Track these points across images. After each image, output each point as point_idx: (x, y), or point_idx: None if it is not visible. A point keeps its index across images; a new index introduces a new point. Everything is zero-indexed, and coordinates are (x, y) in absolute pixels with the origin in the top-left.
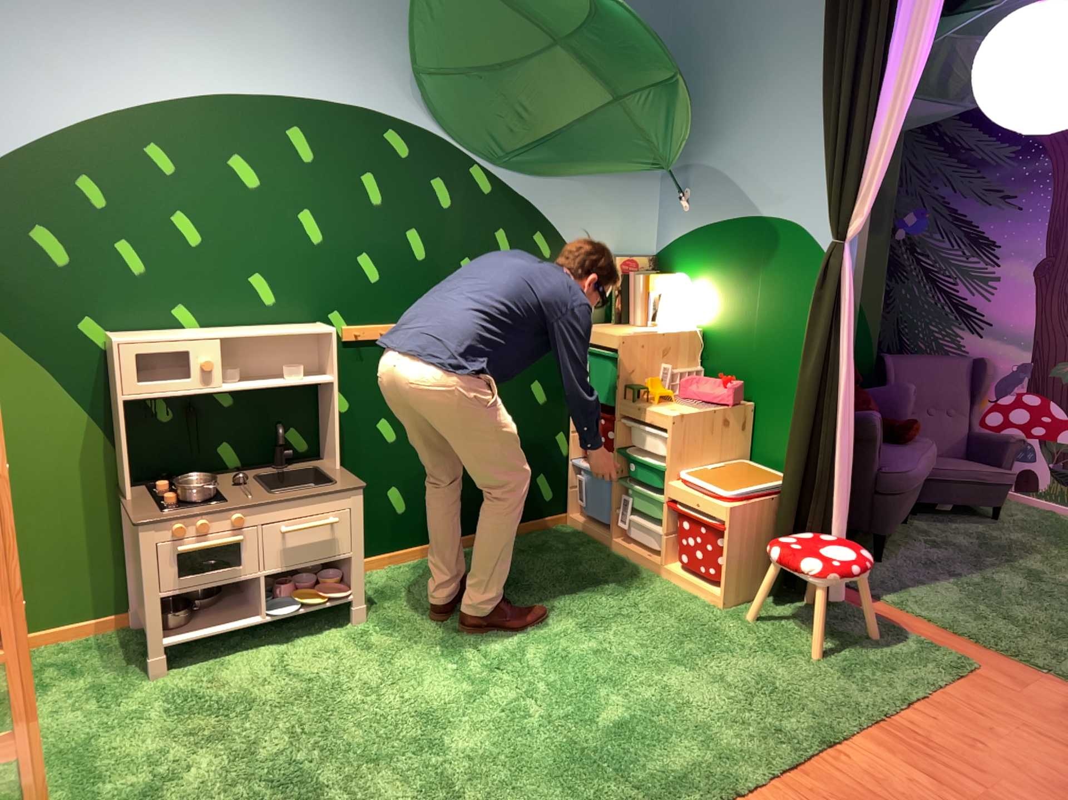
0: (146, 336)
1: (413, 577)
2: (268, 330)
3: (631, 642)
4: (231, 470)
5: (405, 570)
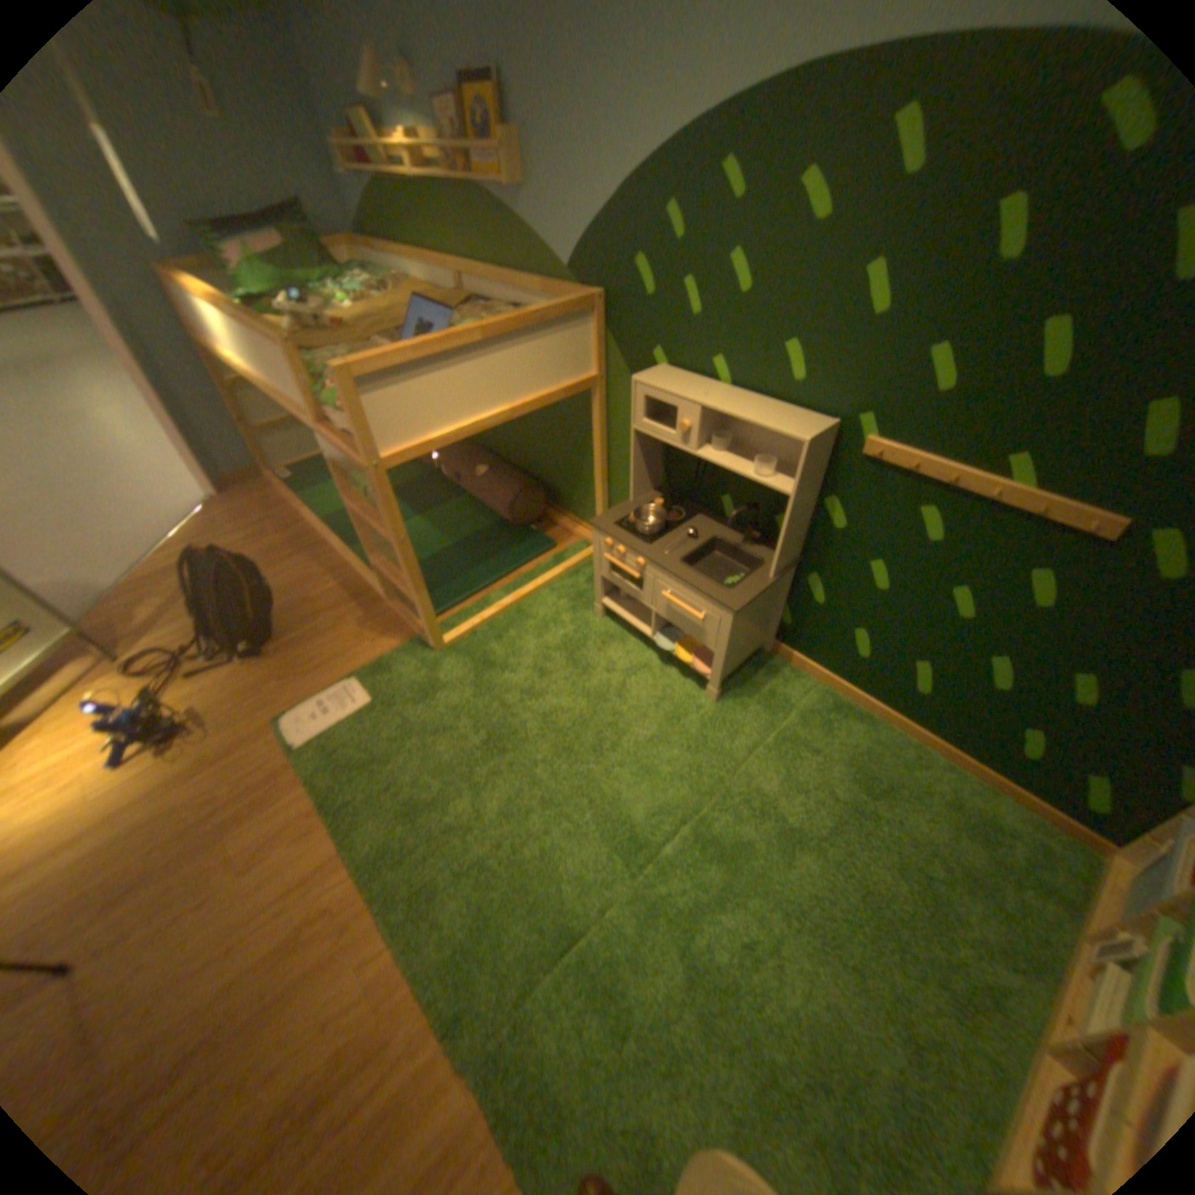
0: (664, 382)
1: (819, 714)
2: (753, 414)
3: (798, 1003)
4: (724, 521)
5: (830, 703)
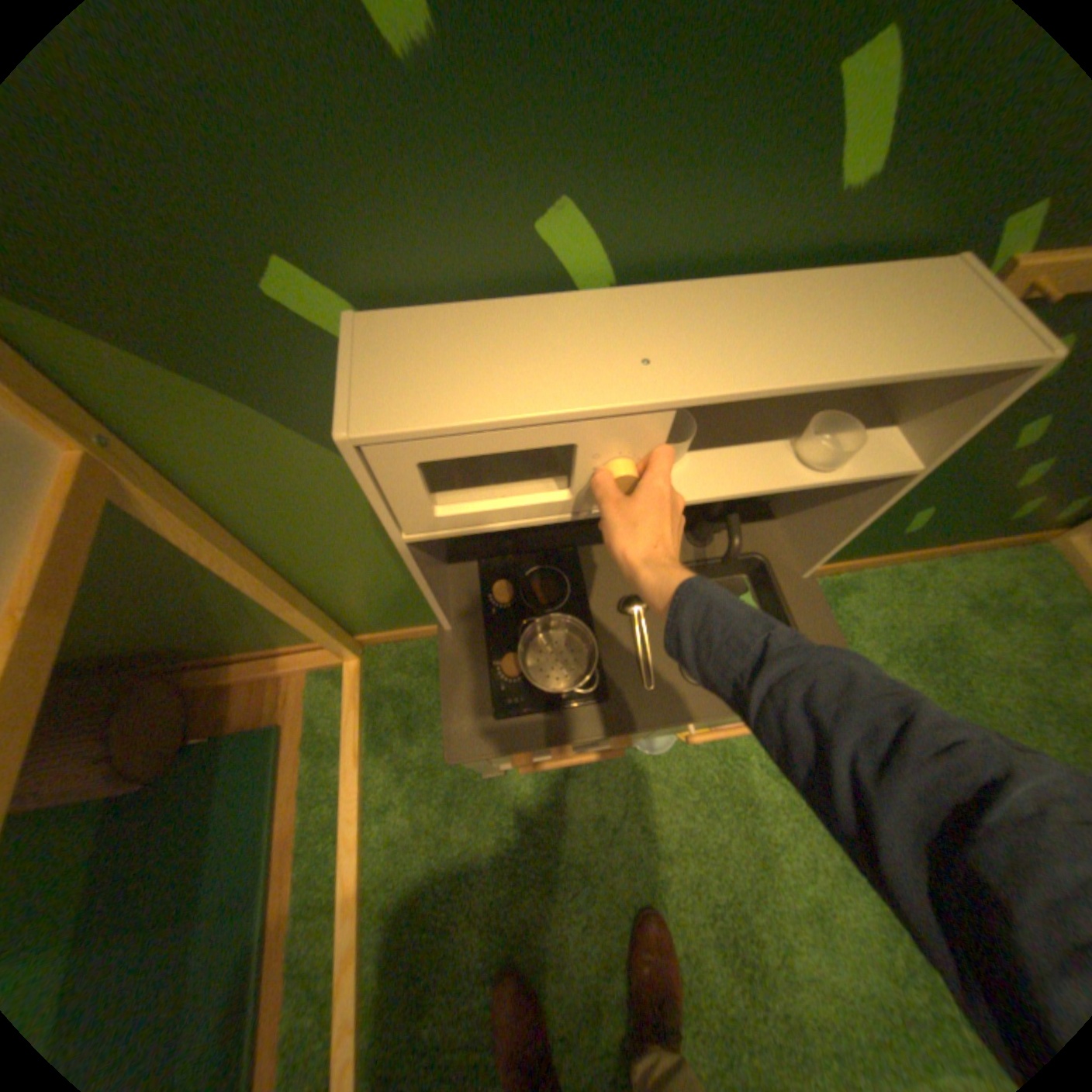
0: (450, 375)
1: None
2: (833, 343)
3: None
4: None
5: None
